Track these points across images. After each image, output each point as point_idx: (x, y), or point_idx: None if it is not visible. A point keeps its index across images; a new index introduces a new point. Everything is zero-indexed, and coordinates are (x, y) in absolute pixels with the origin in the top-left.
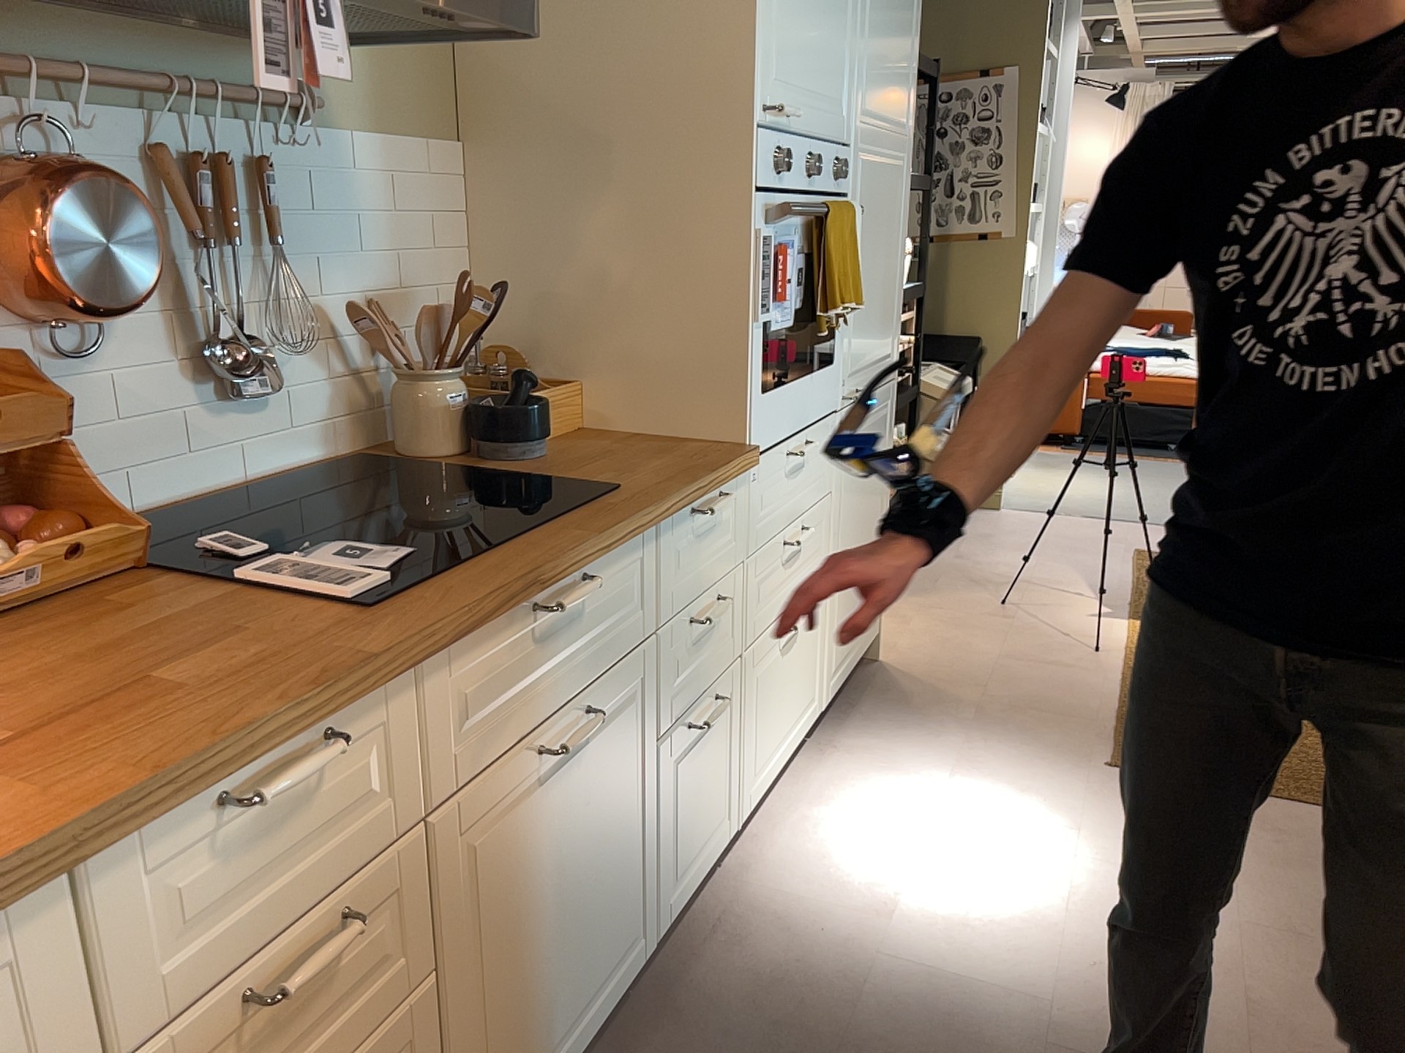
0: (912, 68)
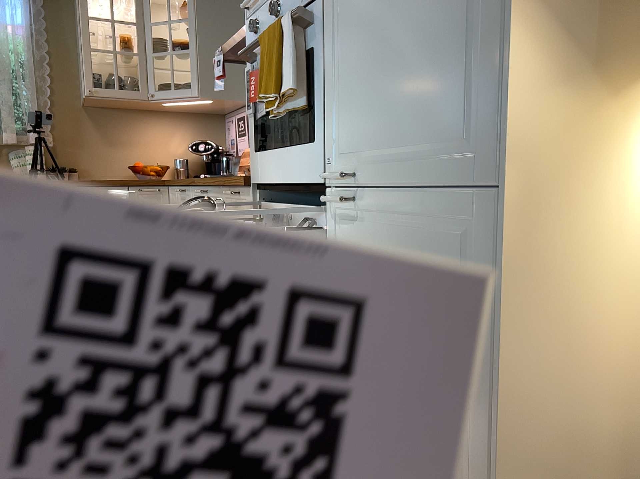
0: None
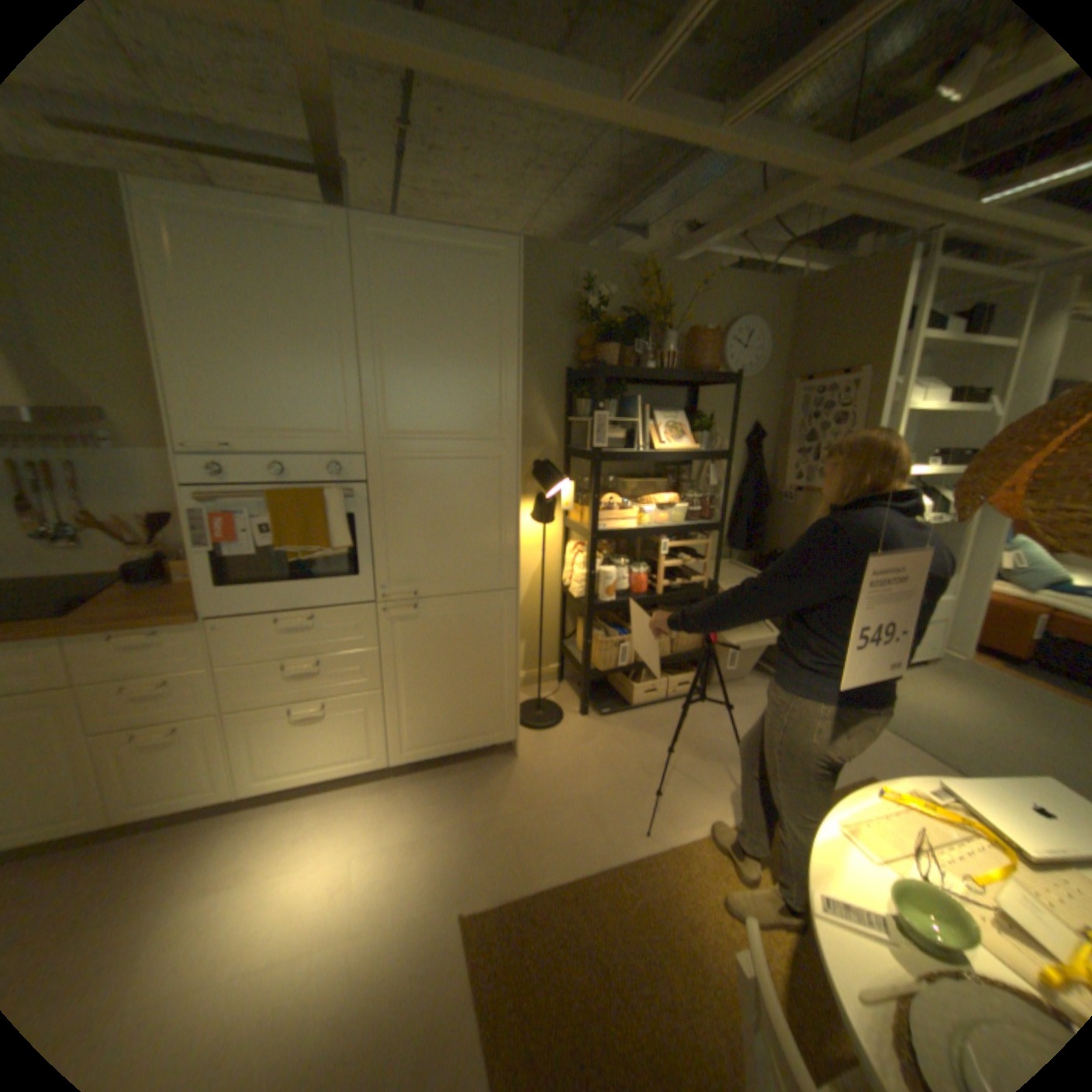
0: (501, 395)
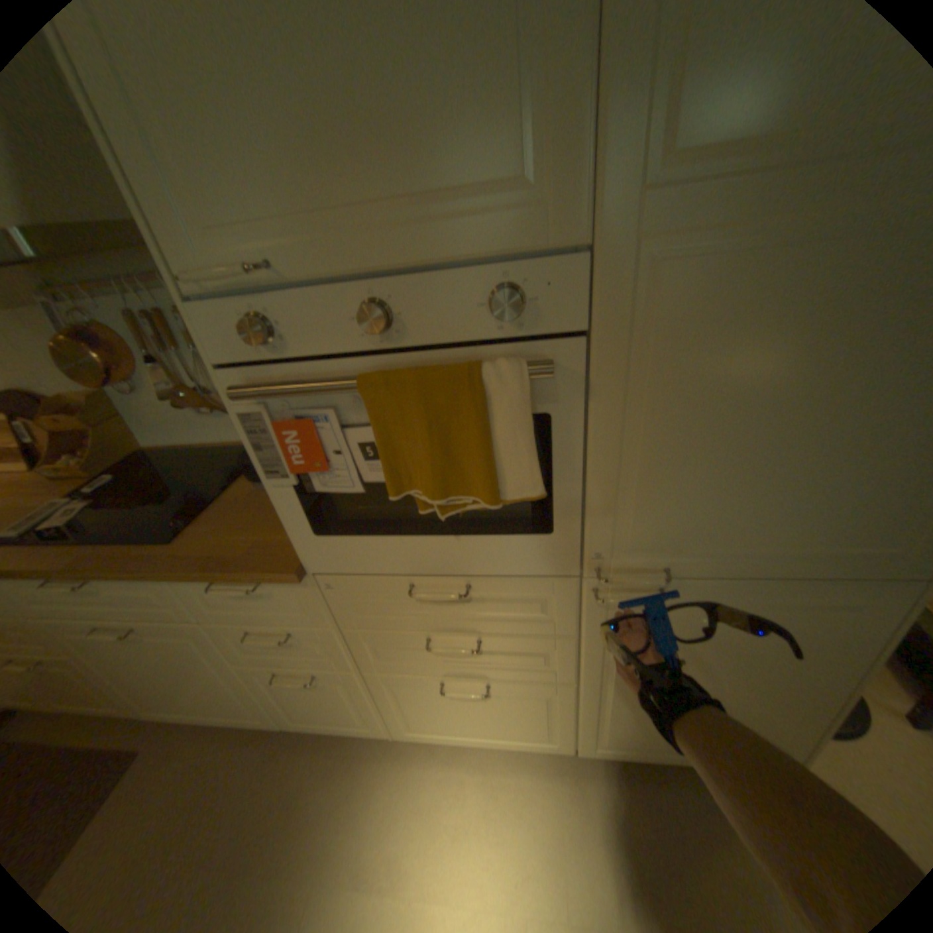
0: None
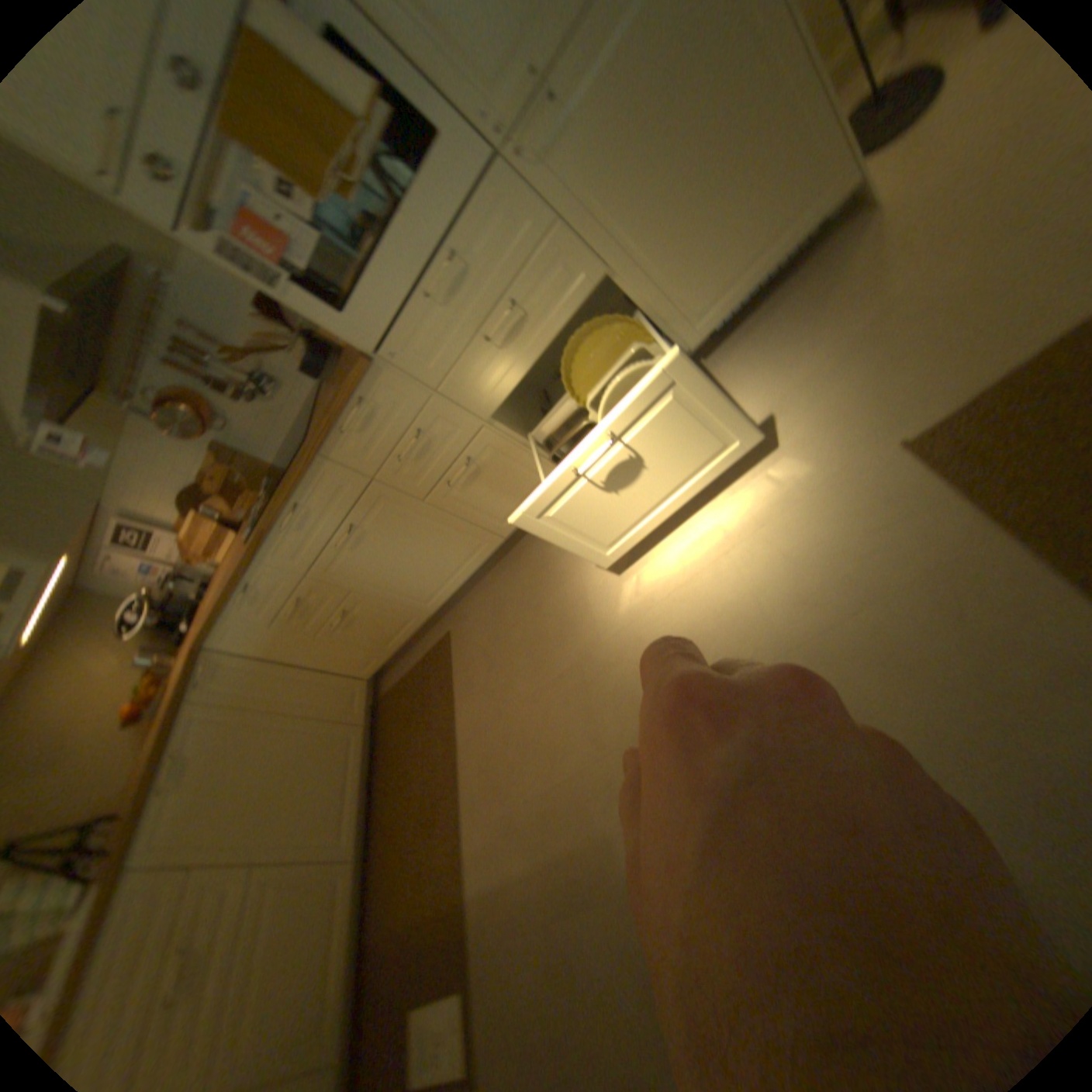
0: None
